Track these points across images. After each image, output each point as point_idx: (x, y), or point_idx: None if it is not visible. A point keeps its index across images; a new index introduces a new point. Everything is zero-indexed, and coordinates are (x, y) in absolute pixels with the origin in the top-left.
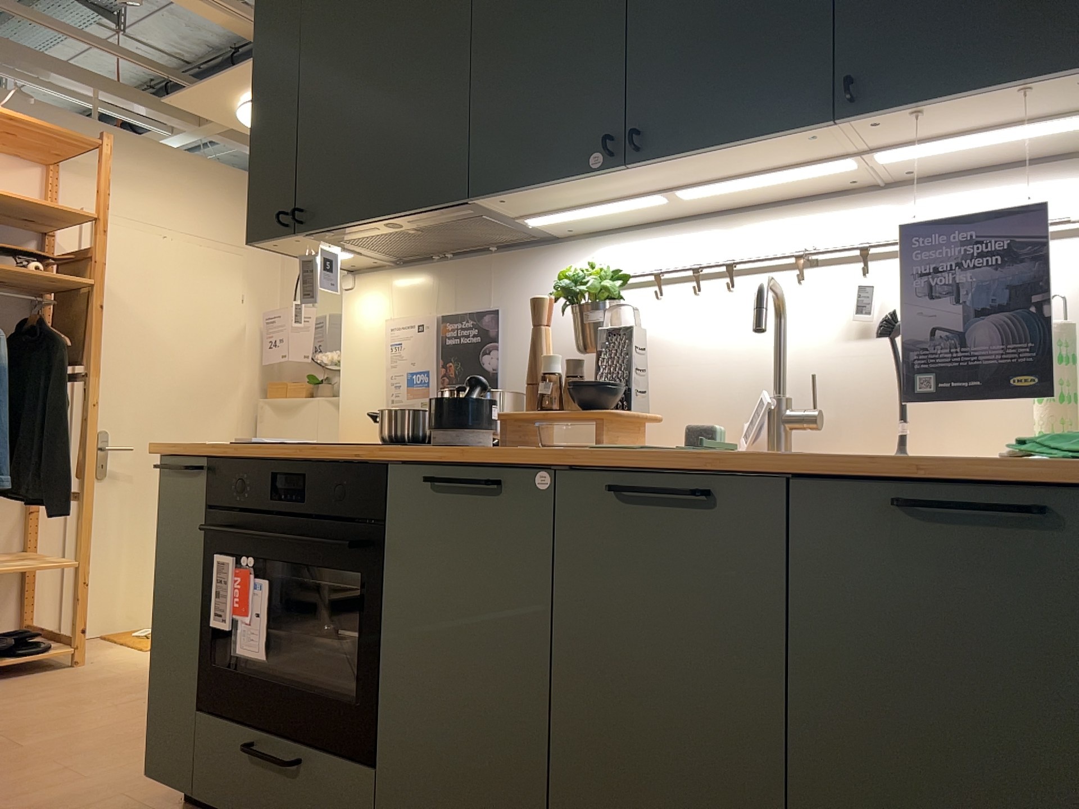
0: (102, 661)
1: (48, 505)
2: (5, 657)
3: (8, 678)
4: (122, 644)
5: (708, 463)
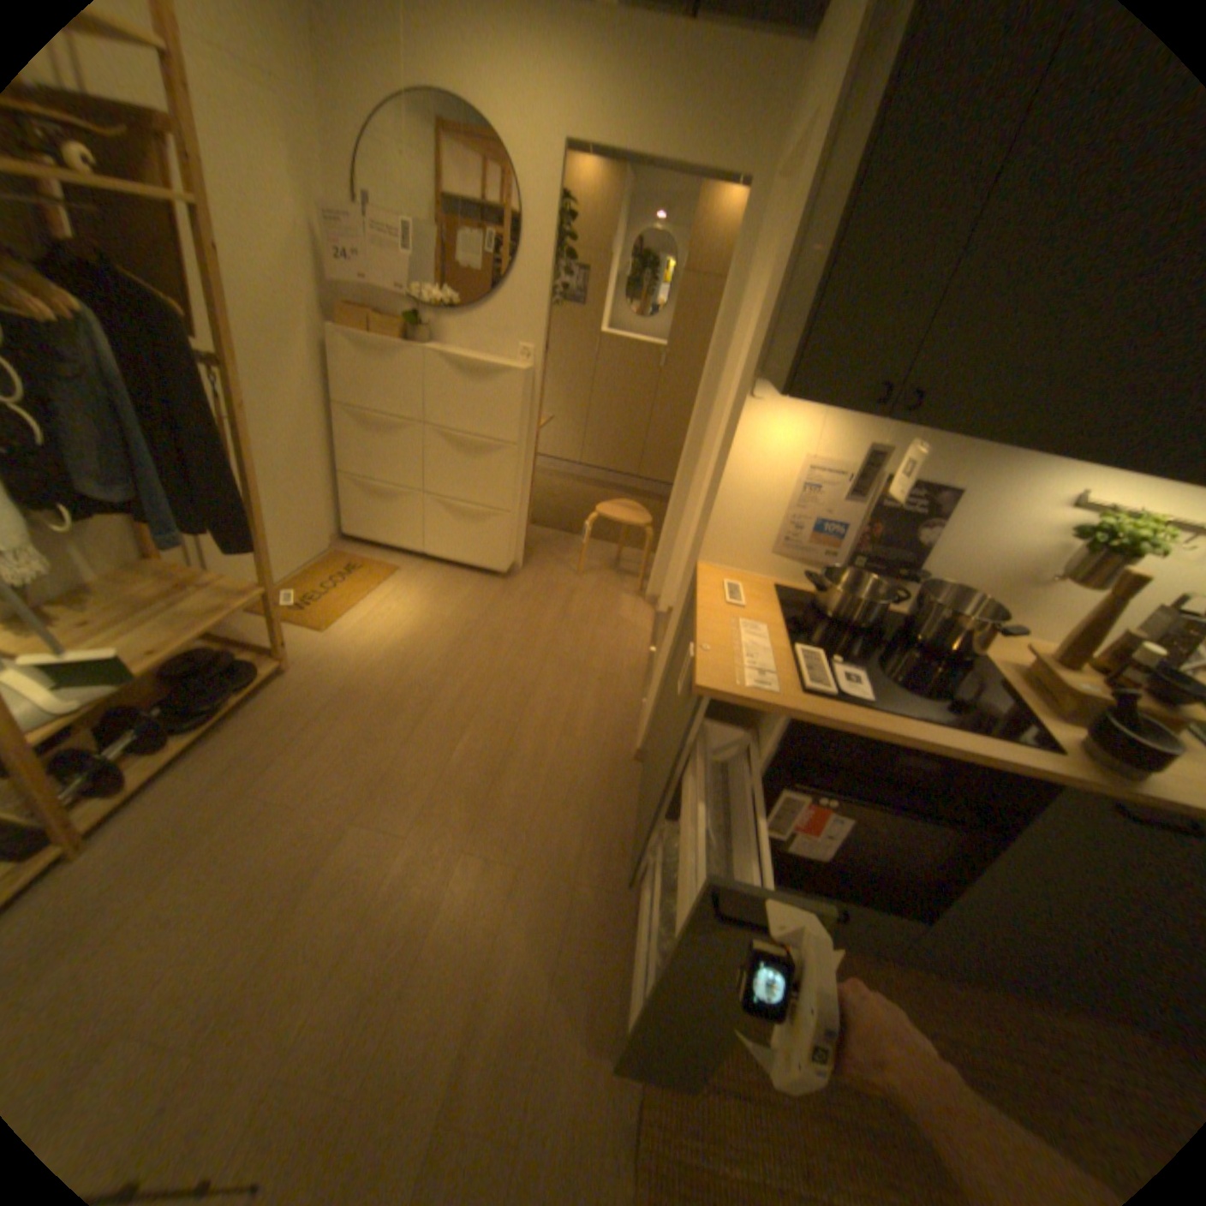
0: (301, 660)
1: (205, 534)
2: (222, 696)
3: (234, 713)
4: (286, 623)
5: None
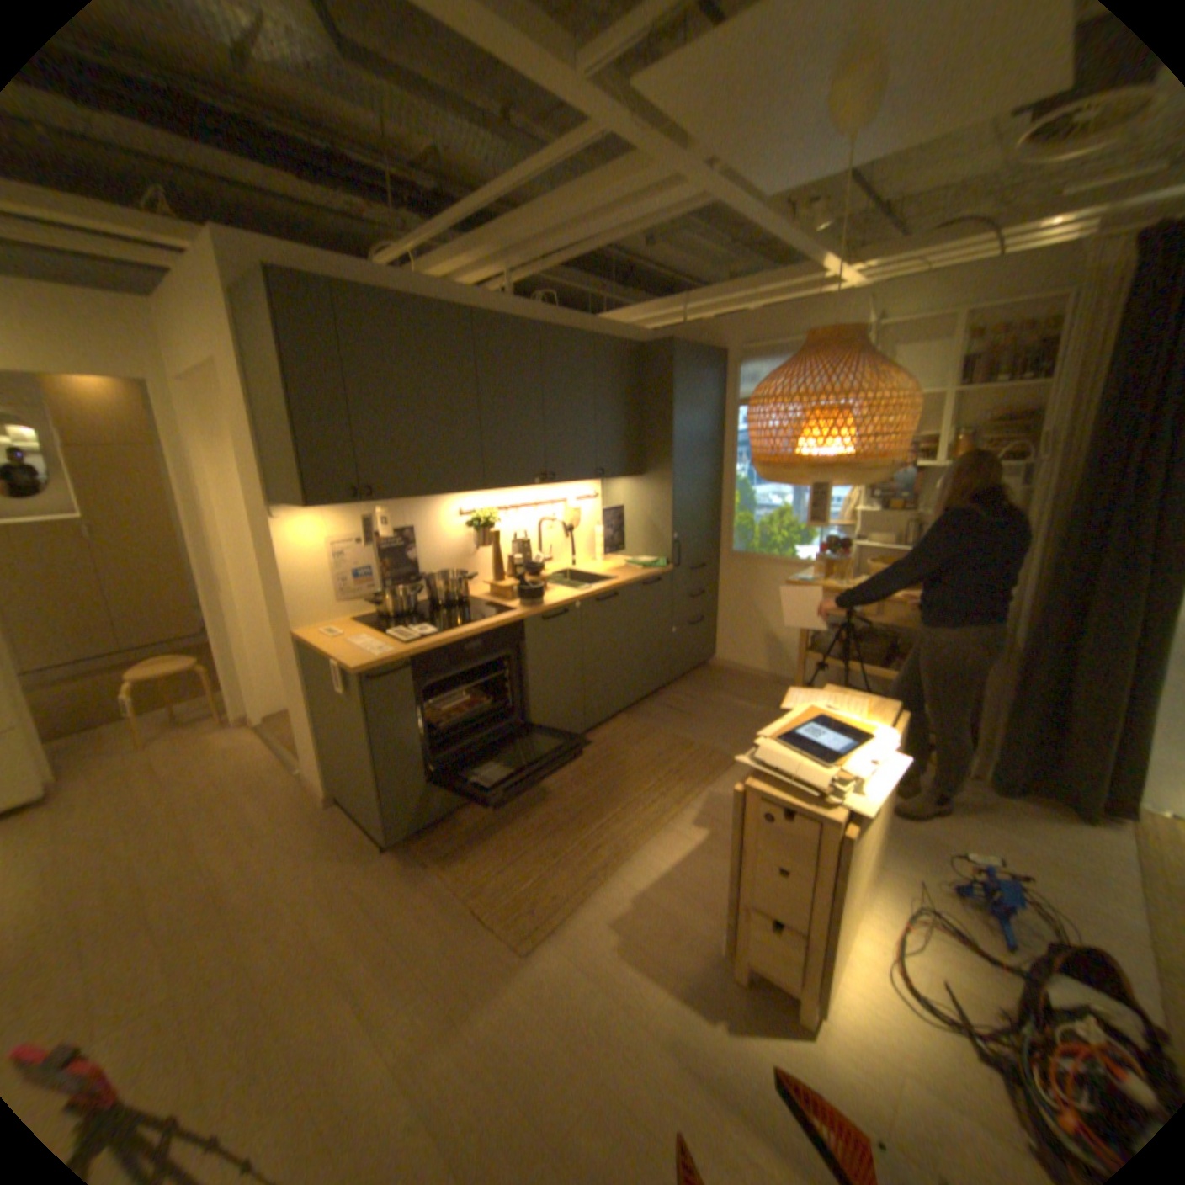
0: None
1: None
2: None
3: None
4: None
5: (614, 587)
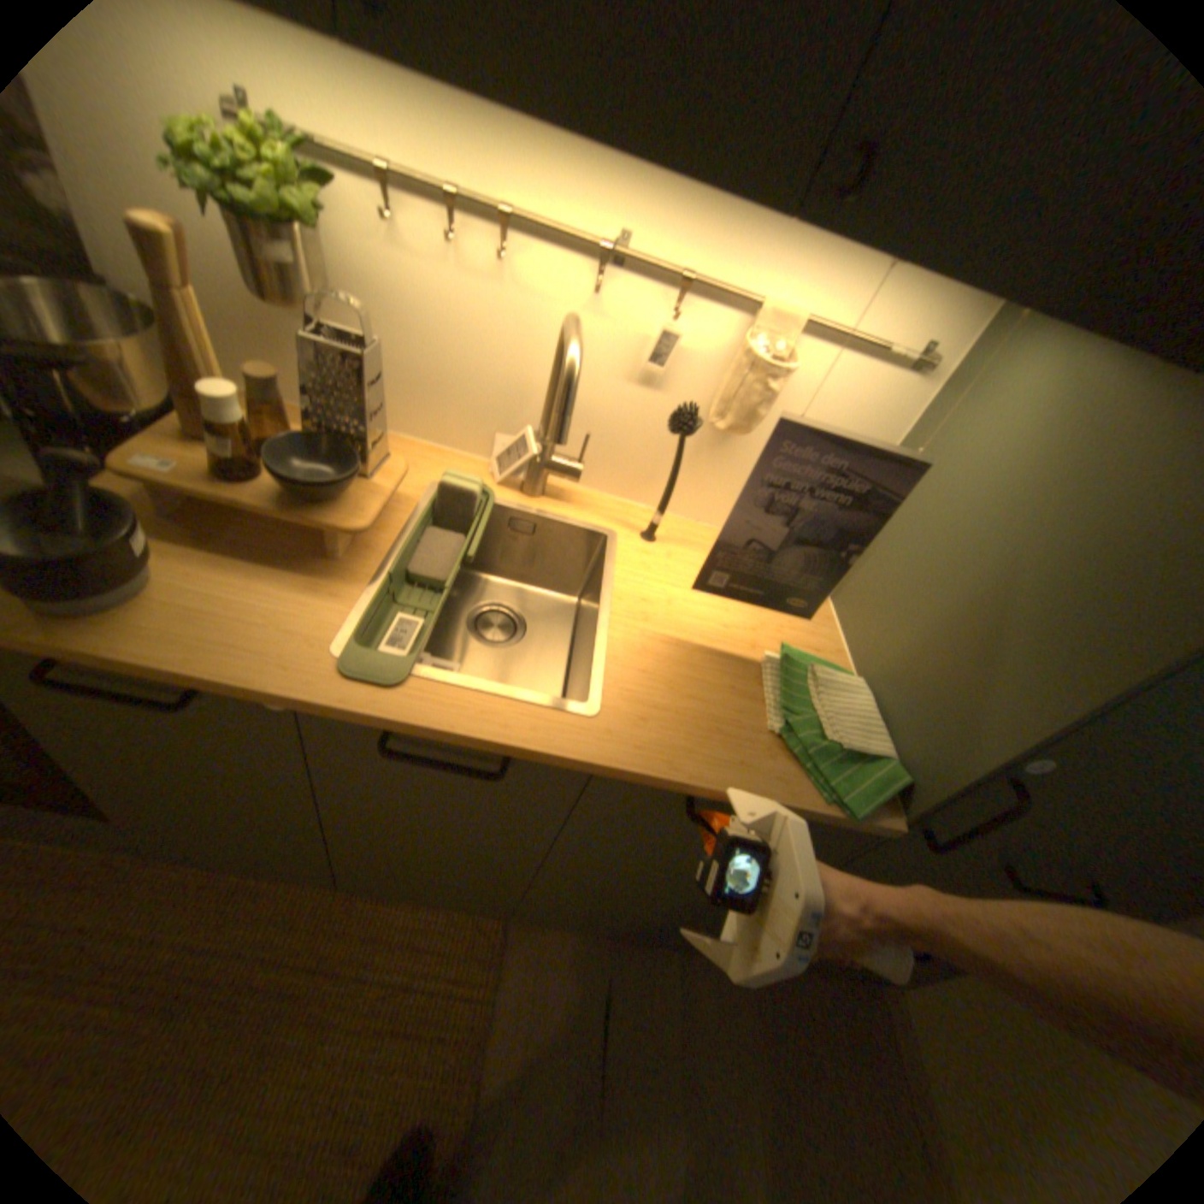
0: None
1: None
2: None
3: None
4: None
5: (509, 751)
